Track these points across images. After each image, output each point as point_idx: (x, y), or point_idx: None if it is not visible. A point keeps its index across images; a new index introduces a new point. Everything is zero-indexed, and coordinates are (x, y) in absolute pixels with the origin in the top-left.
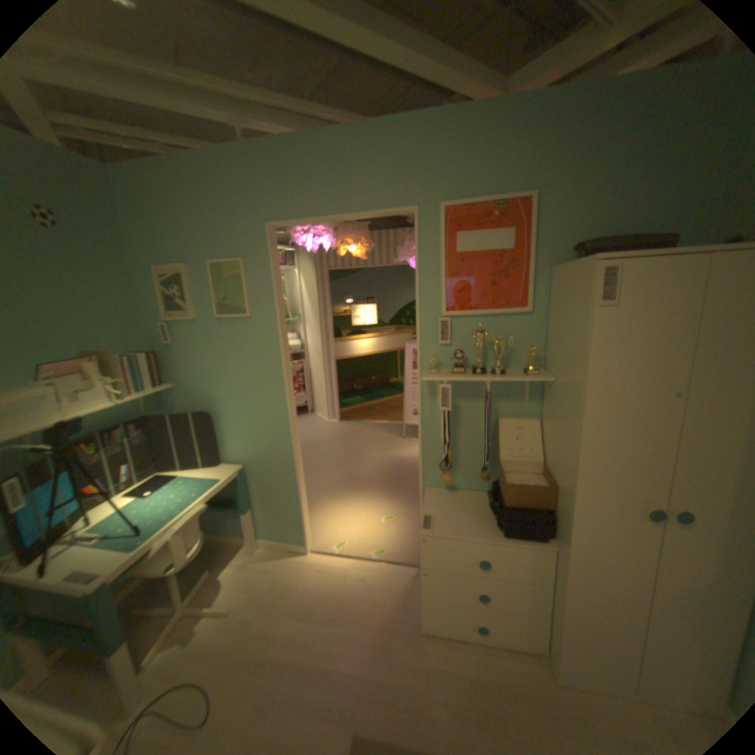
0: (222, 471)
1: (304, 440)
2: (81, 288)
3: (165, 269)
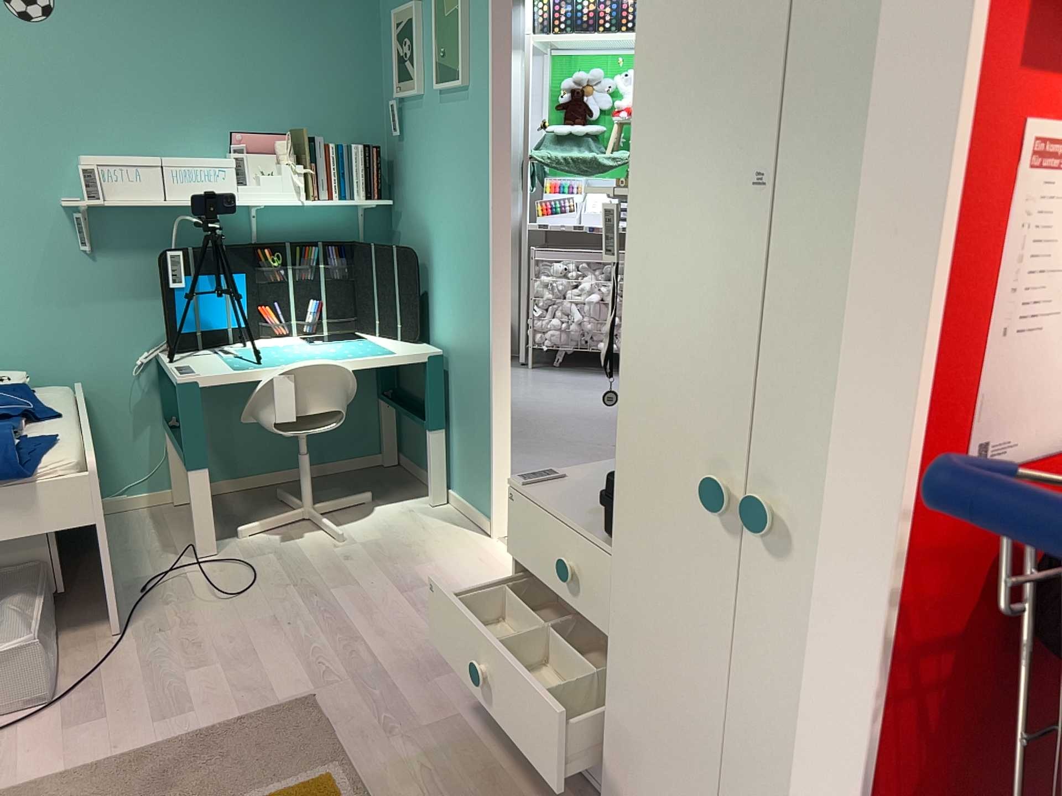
0: (414, 348)
1: None
2: (309, 46)
3: (402, 16)
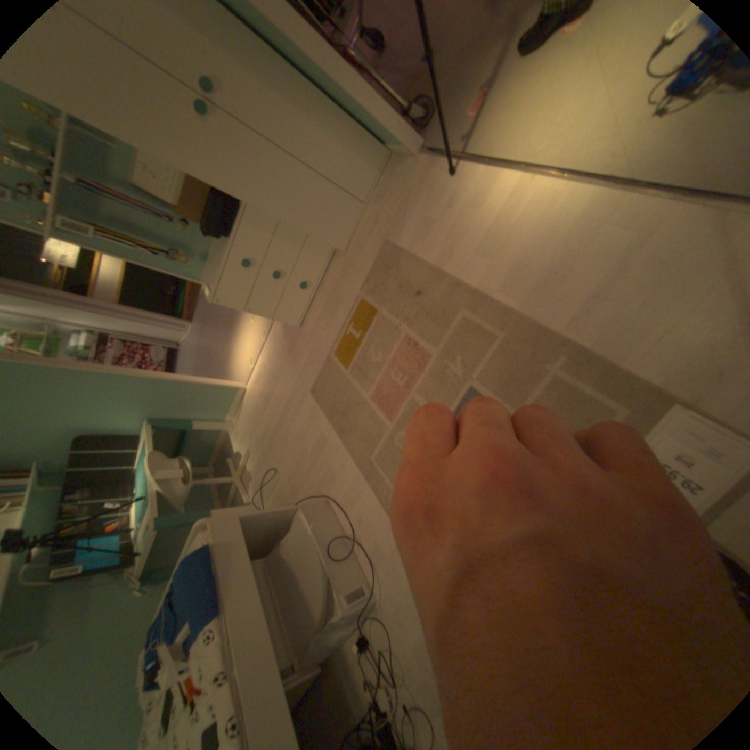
0: (142, 433)
1: (192, 359)
2: None
3: None
